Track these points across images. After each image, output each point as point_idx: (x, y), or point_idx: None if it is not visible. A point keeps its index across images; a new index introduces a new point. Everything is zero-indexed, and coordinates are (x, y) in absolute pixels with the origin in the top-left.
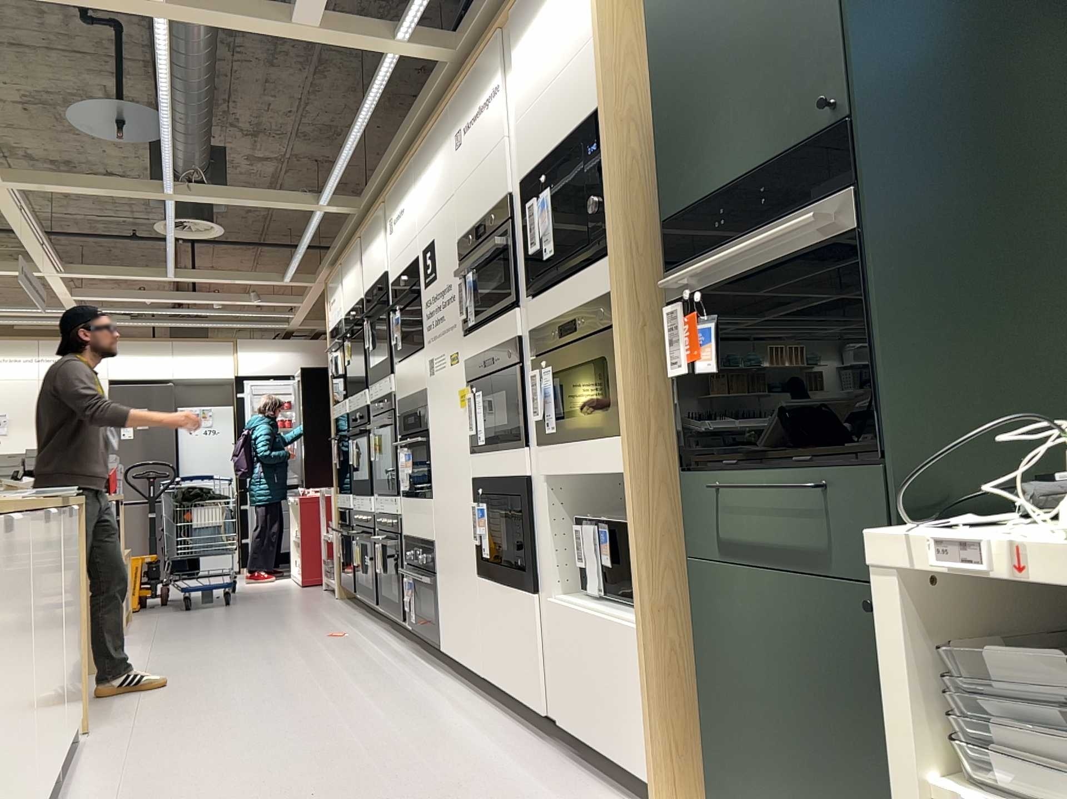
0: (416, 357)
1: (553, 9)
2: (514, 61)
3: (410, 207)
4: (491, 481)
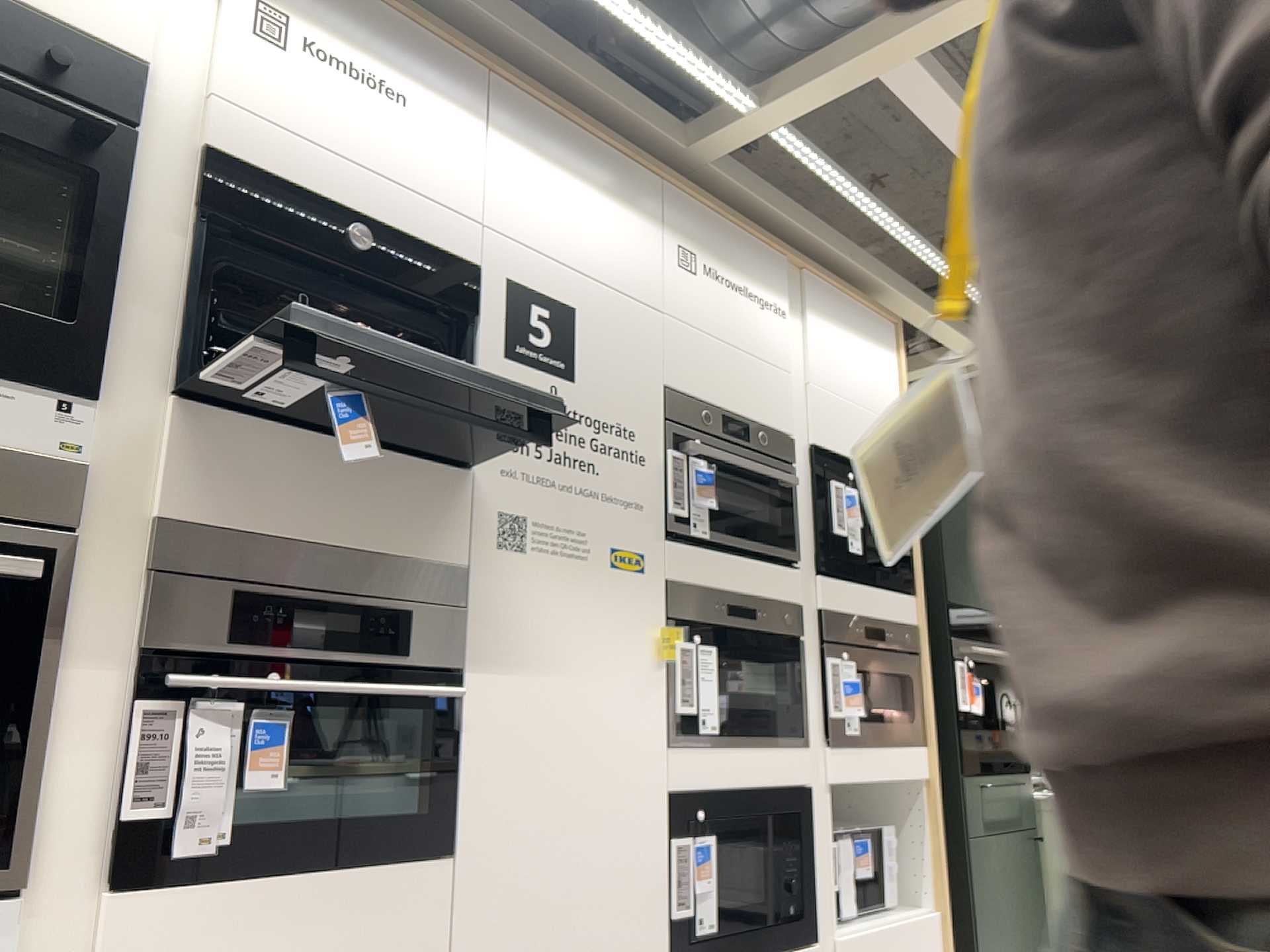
0: (413, 469)
1: (860, 348)
2: (809, 320)
3: (458, 142)
4: (733, 792)
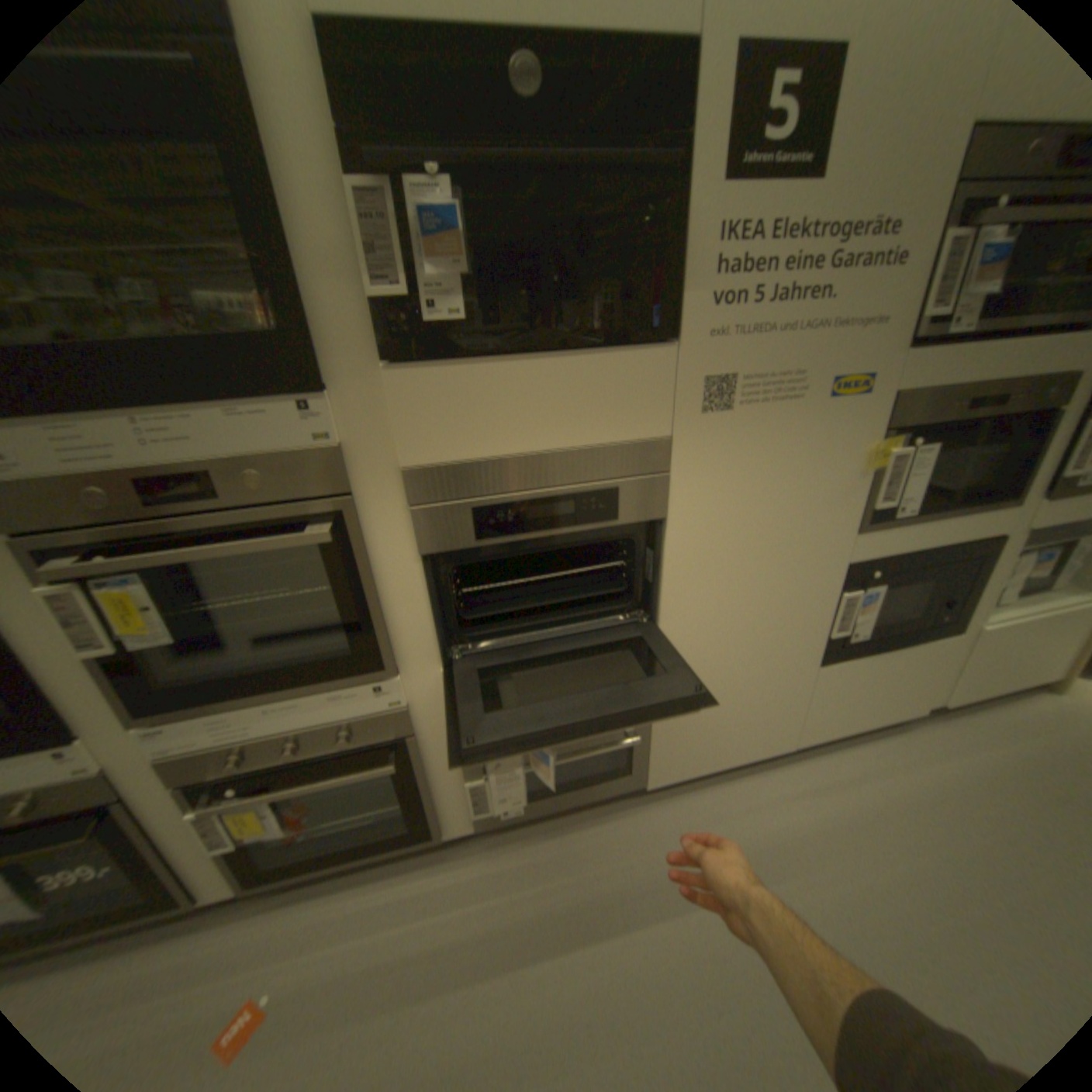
0: (614, 361)
1: None
2: None
3: None
4: (917, 555)
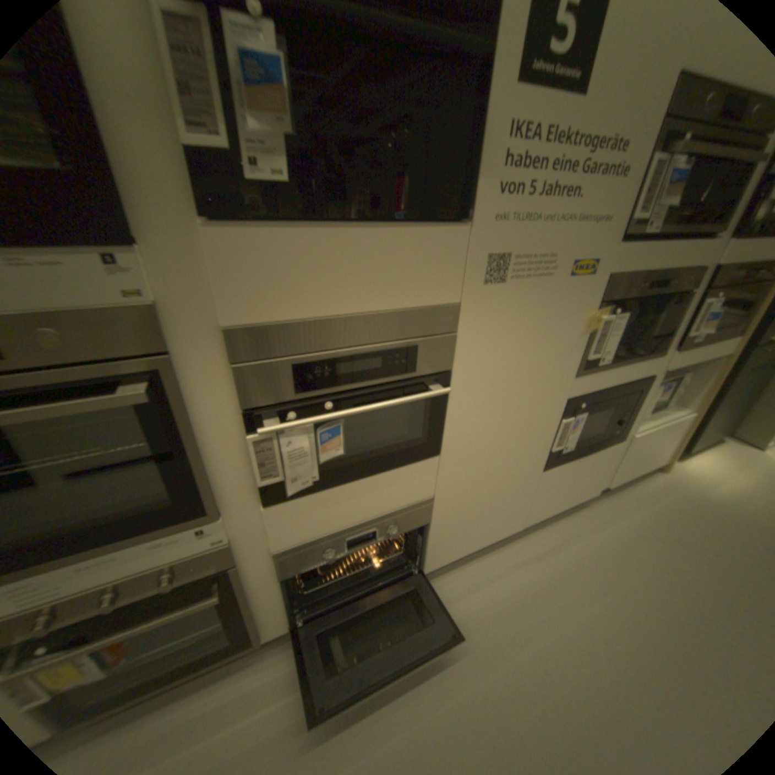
0: (421, 234)
1: None
2: None
3: None
4: (607, 391)
